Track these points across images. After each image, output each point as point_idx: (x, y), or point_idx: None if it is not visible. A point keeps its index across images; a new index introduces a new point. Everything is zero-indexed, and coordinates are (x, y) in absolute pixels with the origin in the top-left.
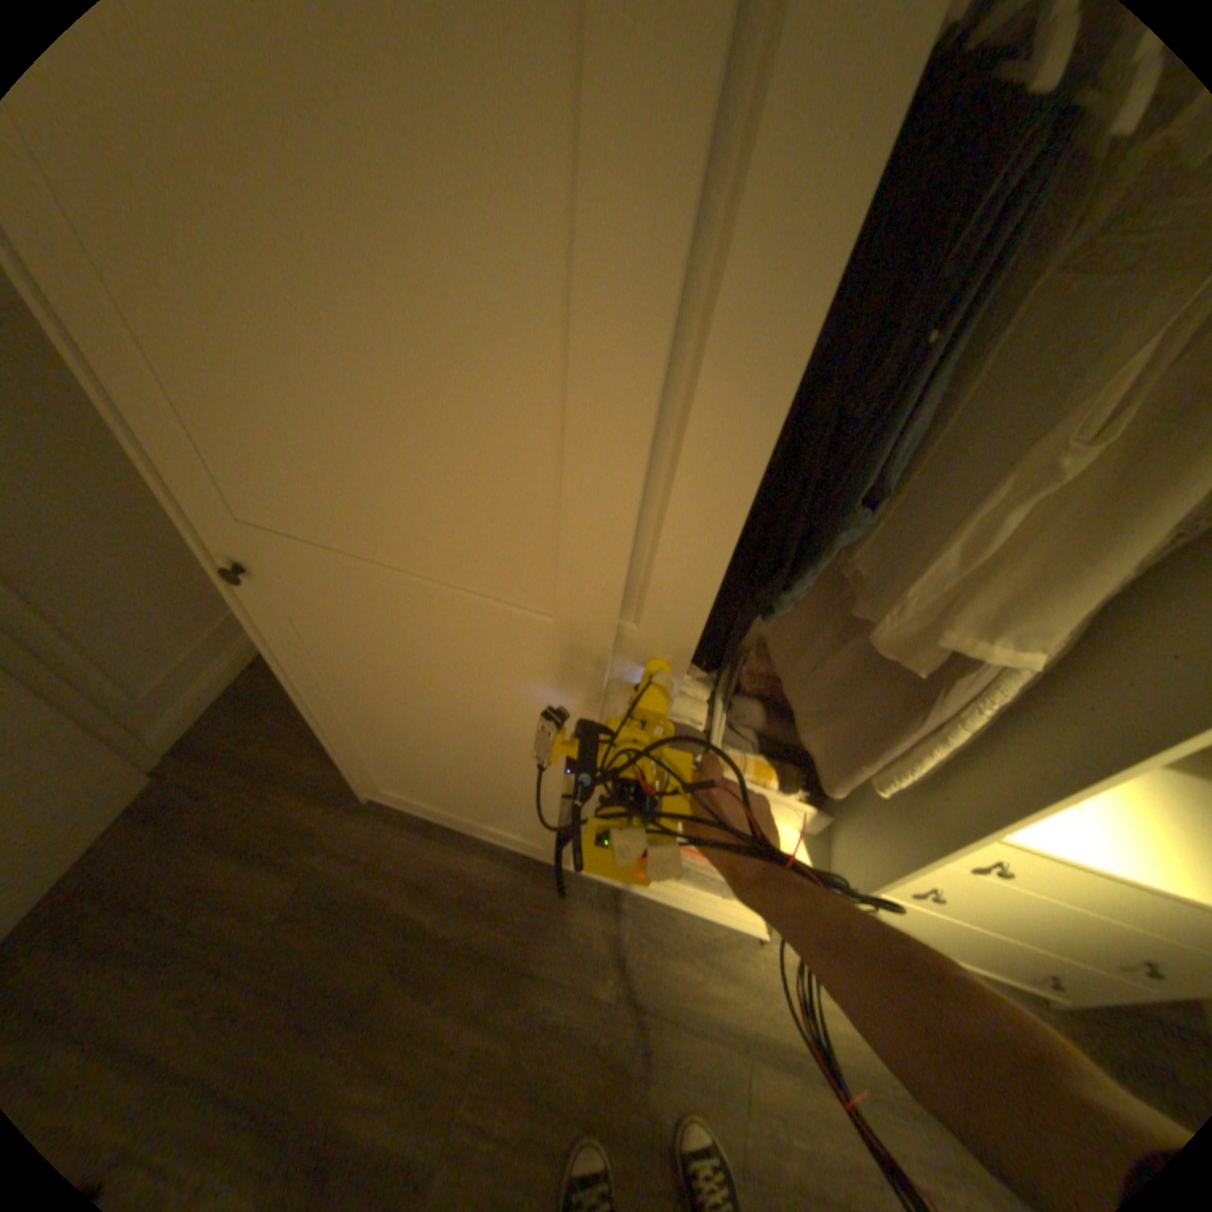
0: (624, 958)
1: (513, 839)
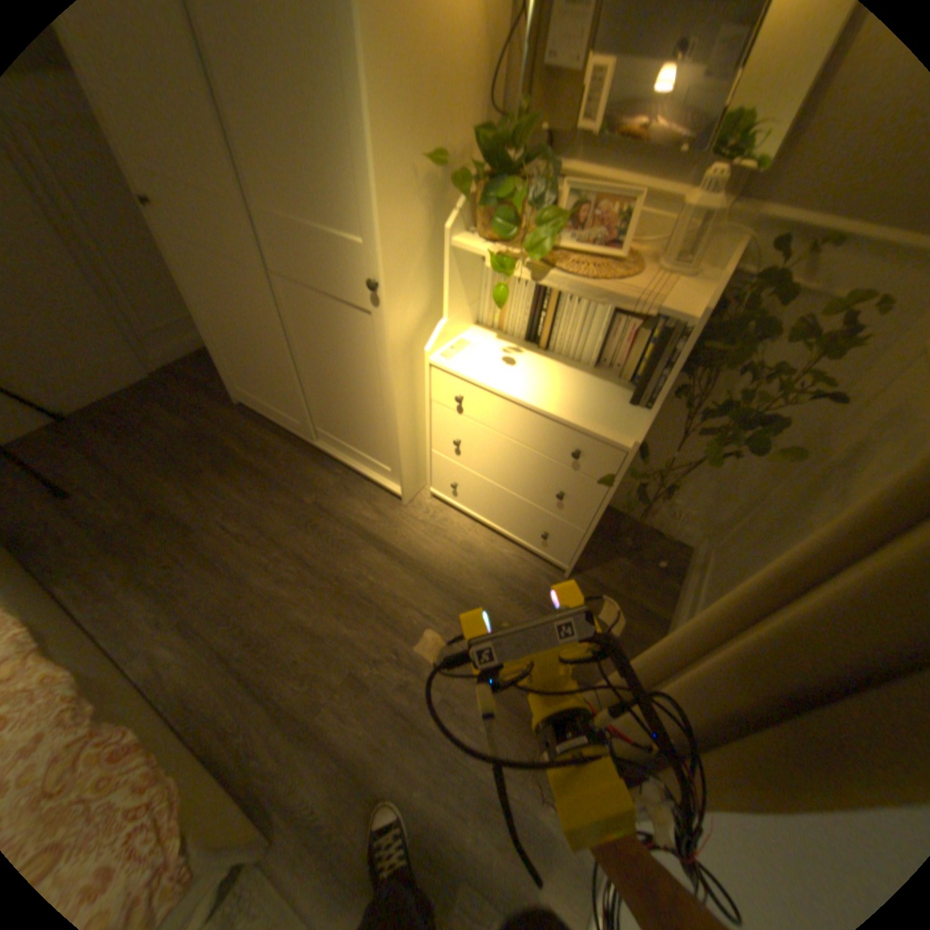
0: (327, 490)
1: (289, 420)
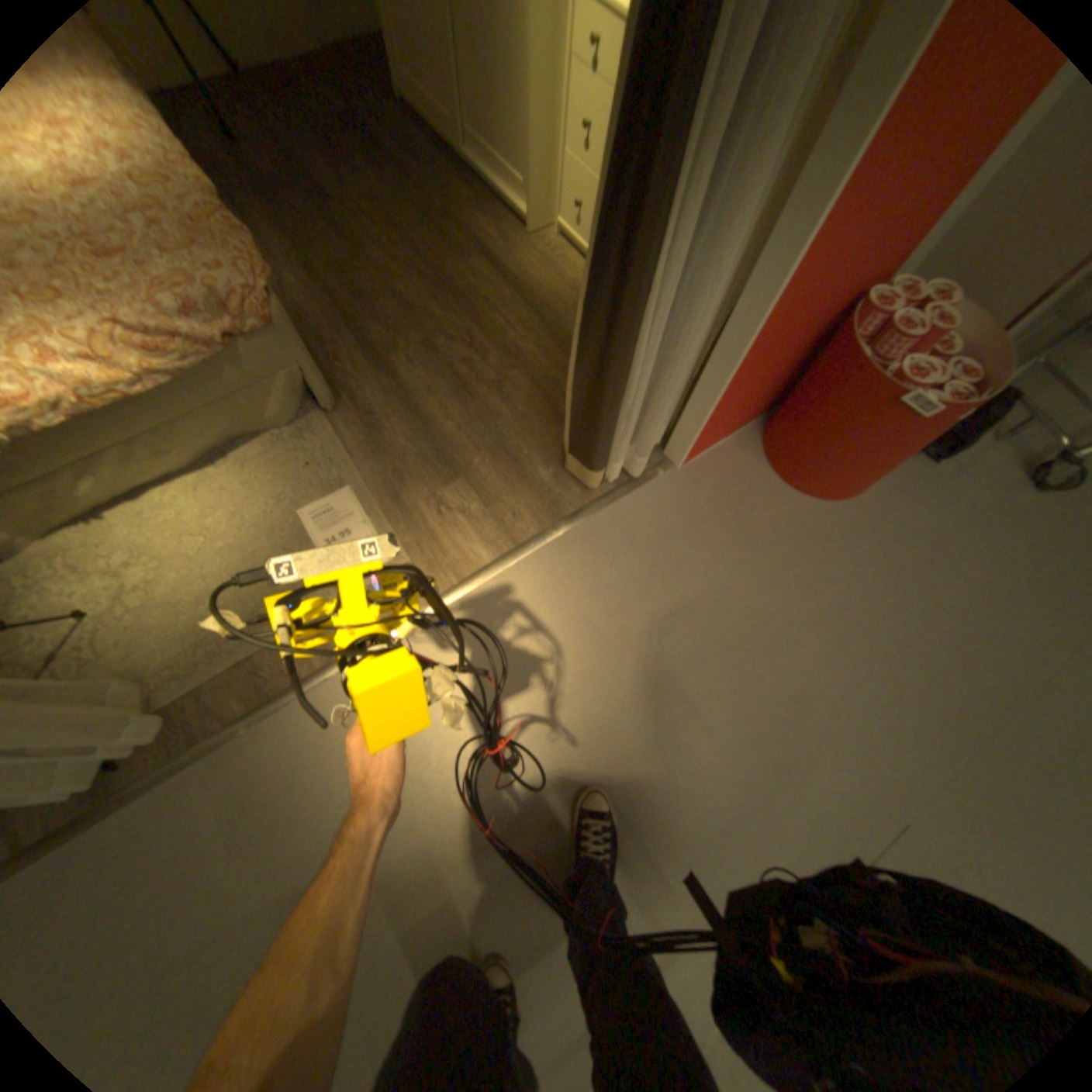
0: (458, 201)
1: (440, 113)
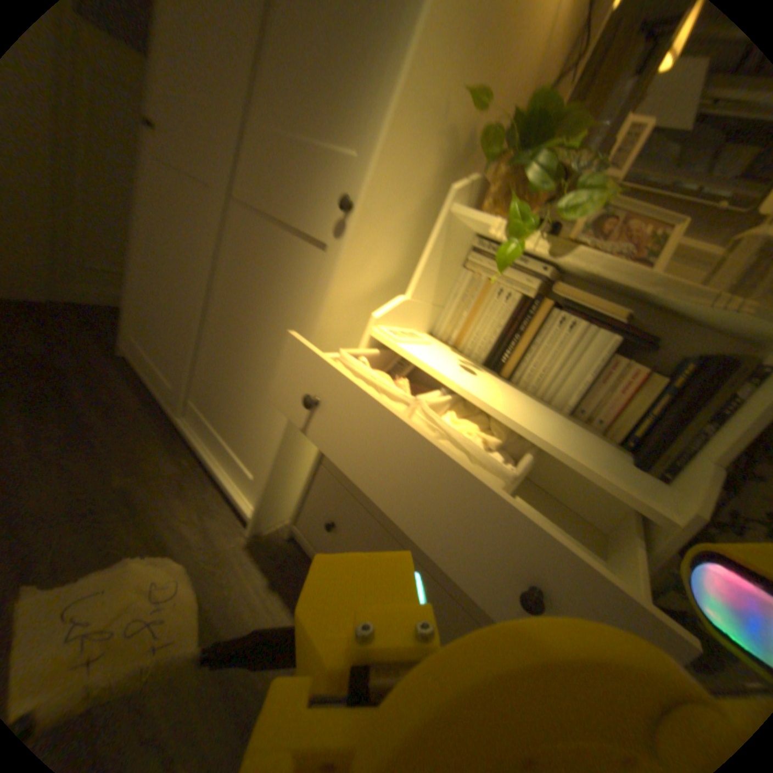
0: (149, 478)
1: (159, 381)
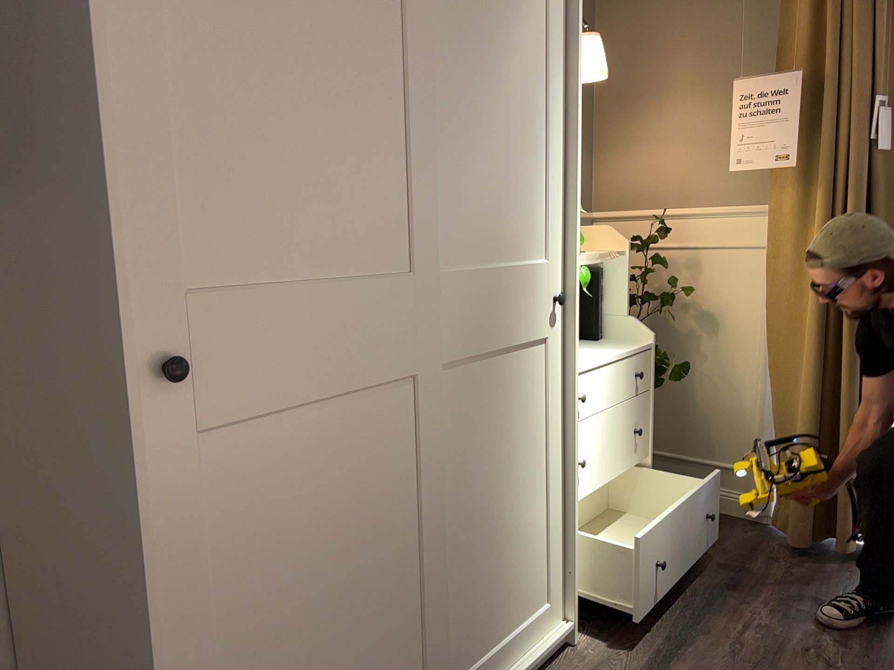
0: None
1: None
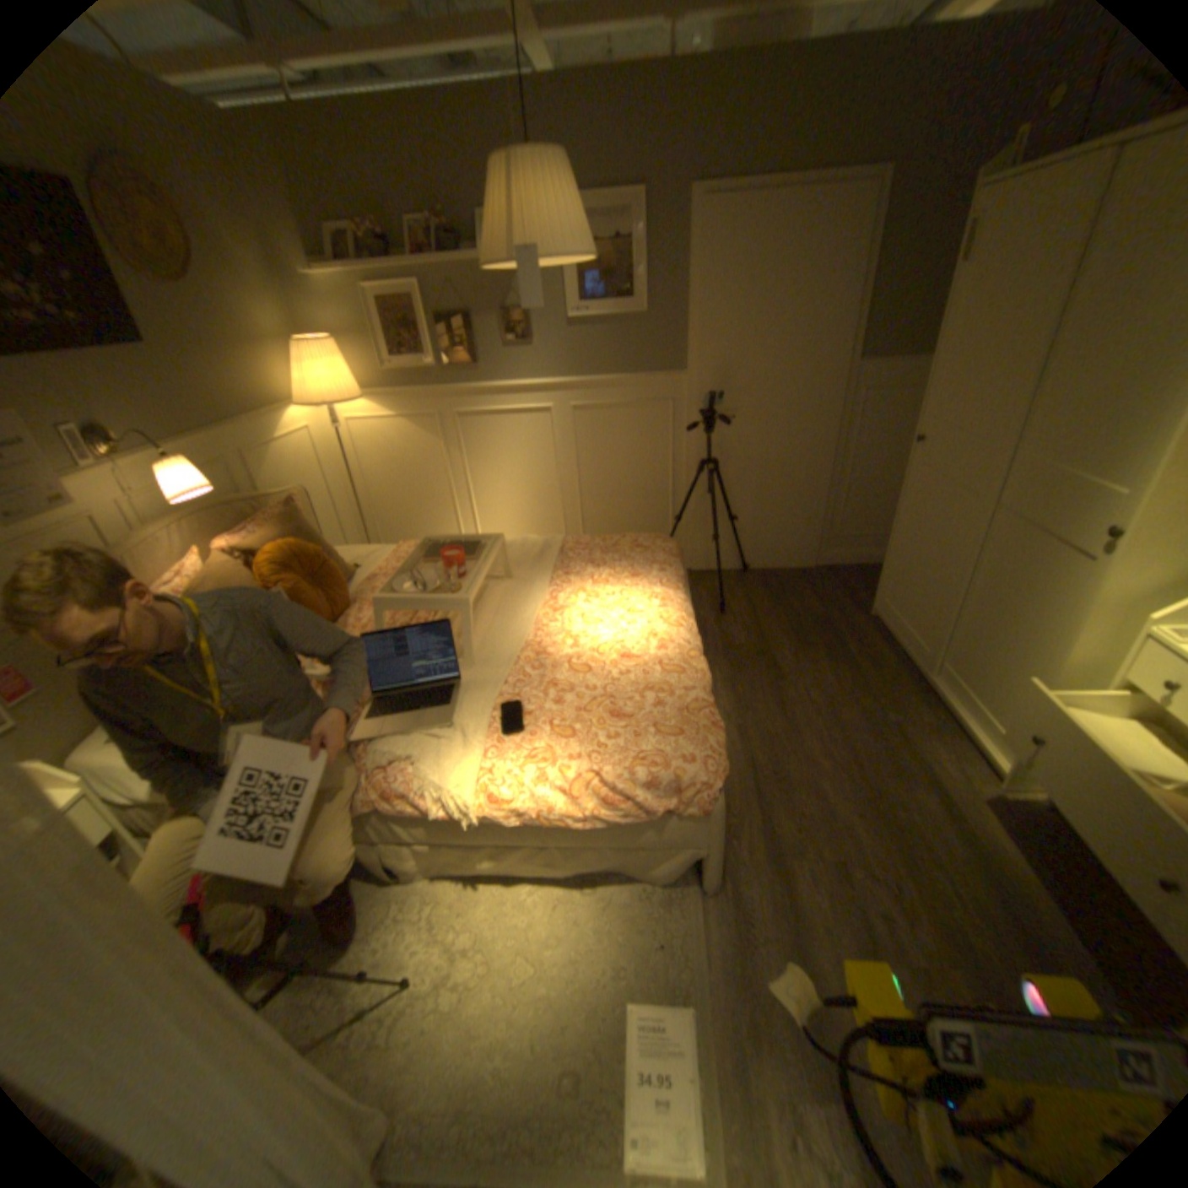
0: (917, 722)
1: (919, 644)
